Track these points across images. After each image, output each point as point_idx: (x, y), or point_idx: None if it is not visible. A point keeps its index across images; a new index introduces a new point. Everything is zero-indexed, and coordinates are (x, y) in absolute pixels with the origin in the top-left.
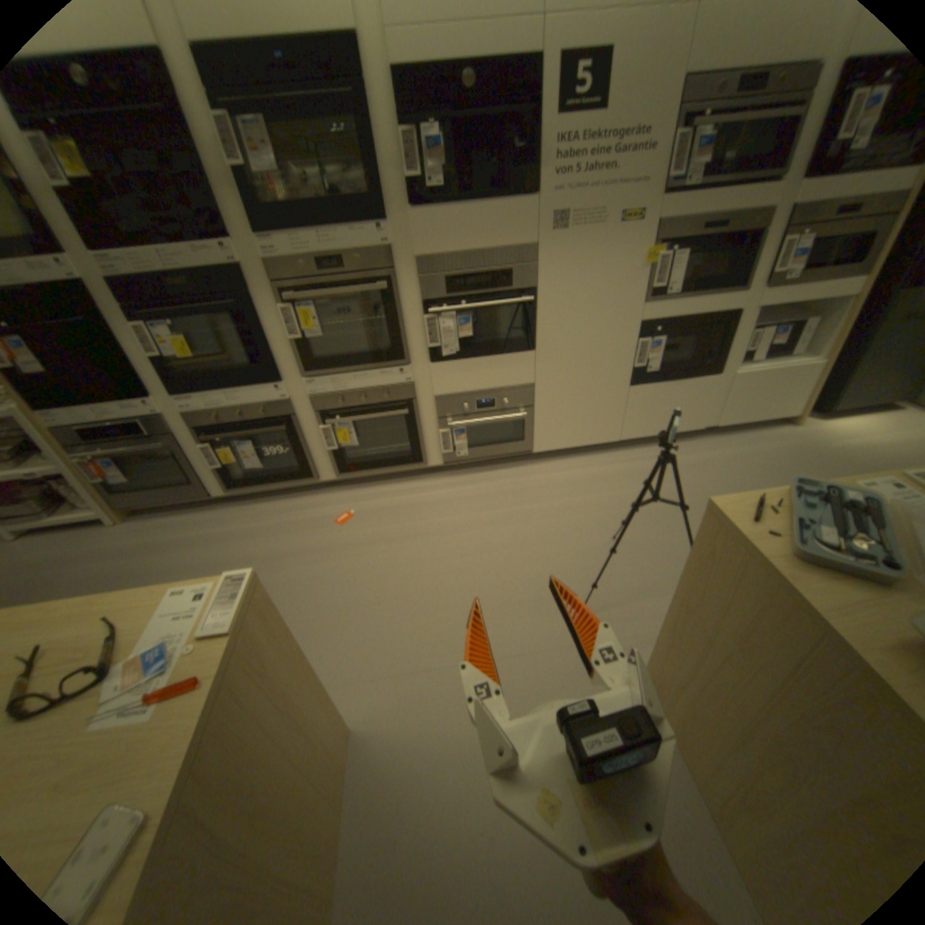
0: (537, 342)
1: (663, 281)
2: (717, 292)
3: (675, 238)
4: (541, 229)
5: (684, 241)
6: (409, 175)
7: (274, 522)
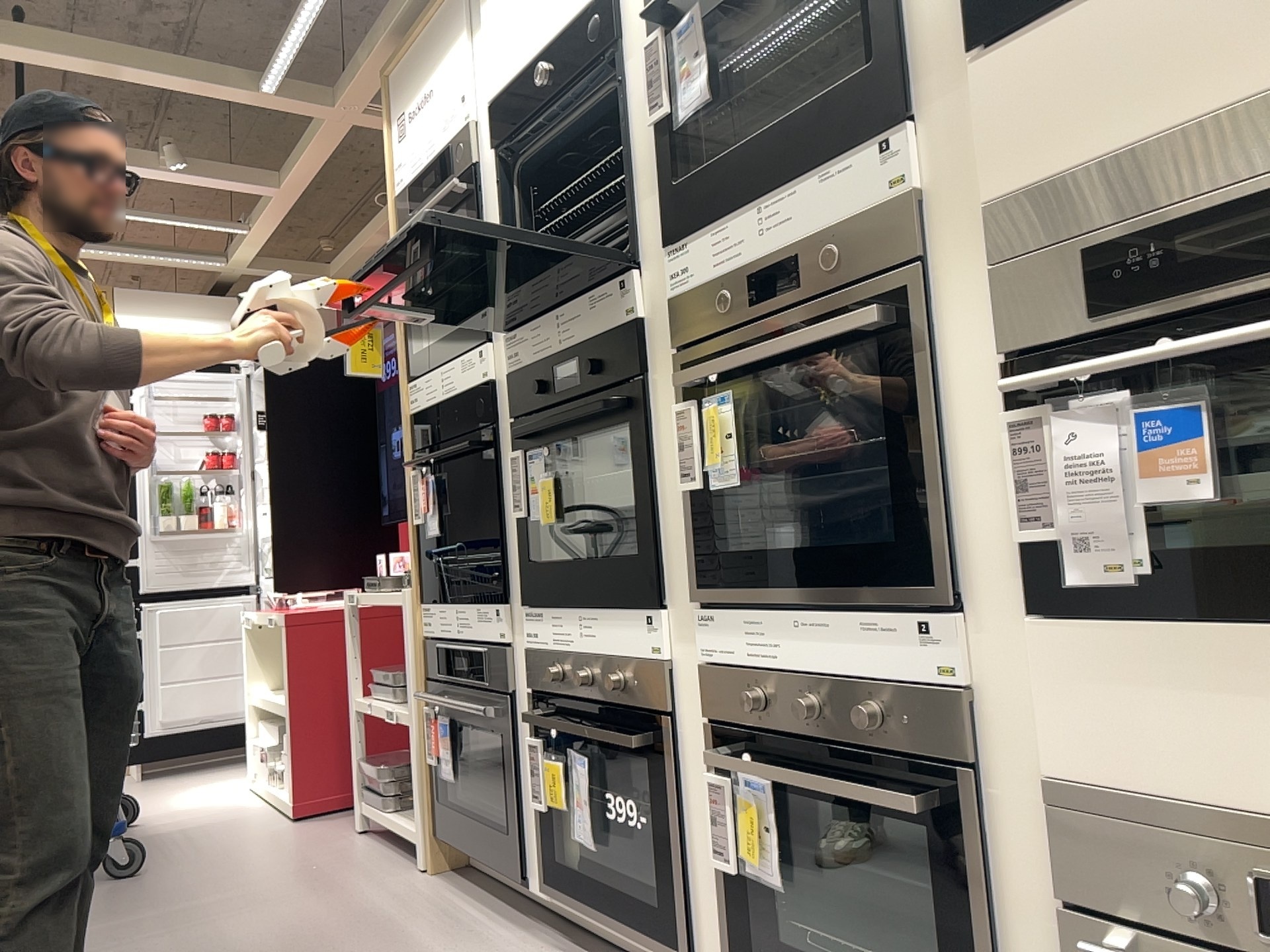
0: None
1: None
2: None
3: None
4: None
5: None
6: None
7: None
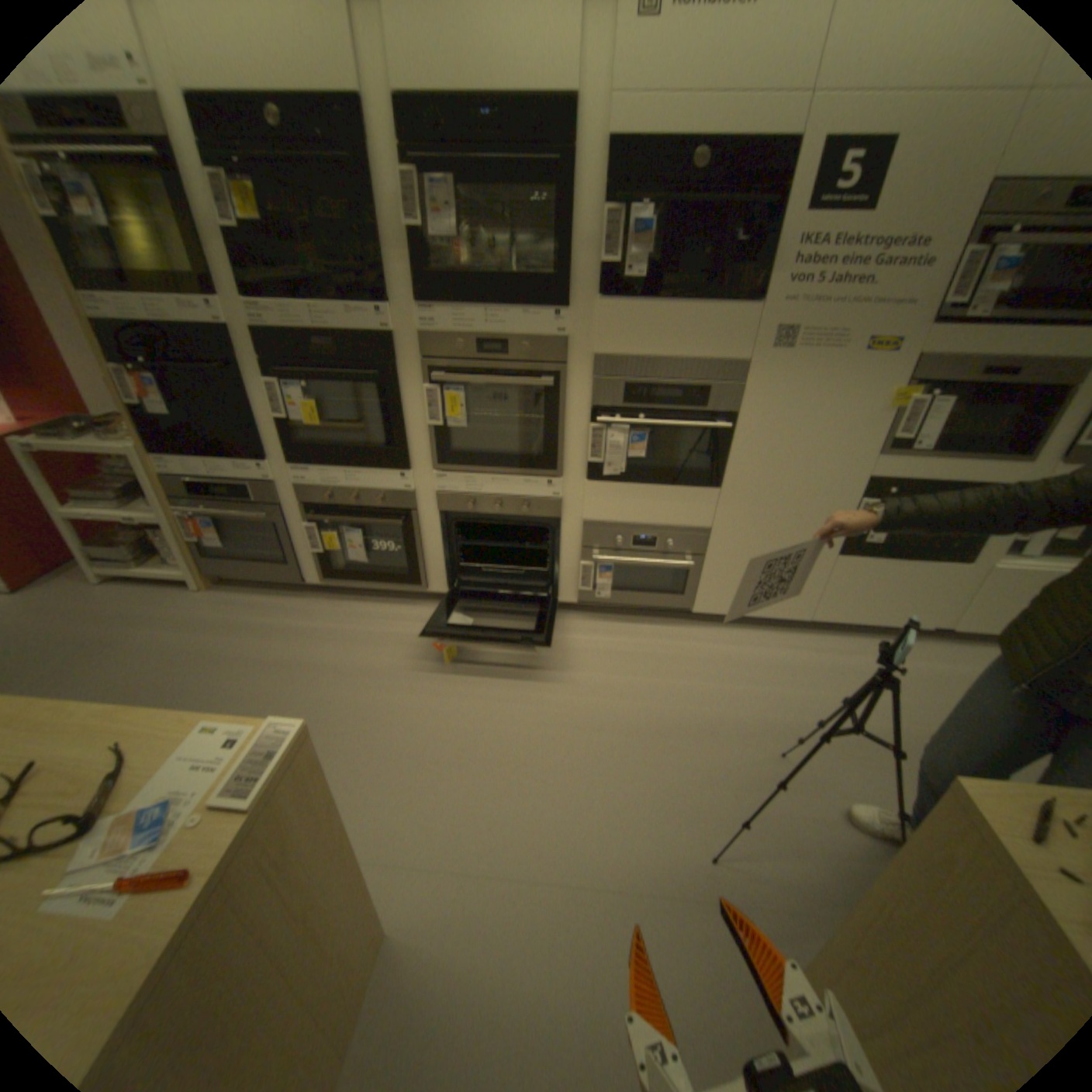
0: (726, 478)
1: (913, 430)
2: (988, 456)
3: (940, 379)
4: (759, 343)
5: (952, 384)
6: (607, 260)
7: (366, 628)
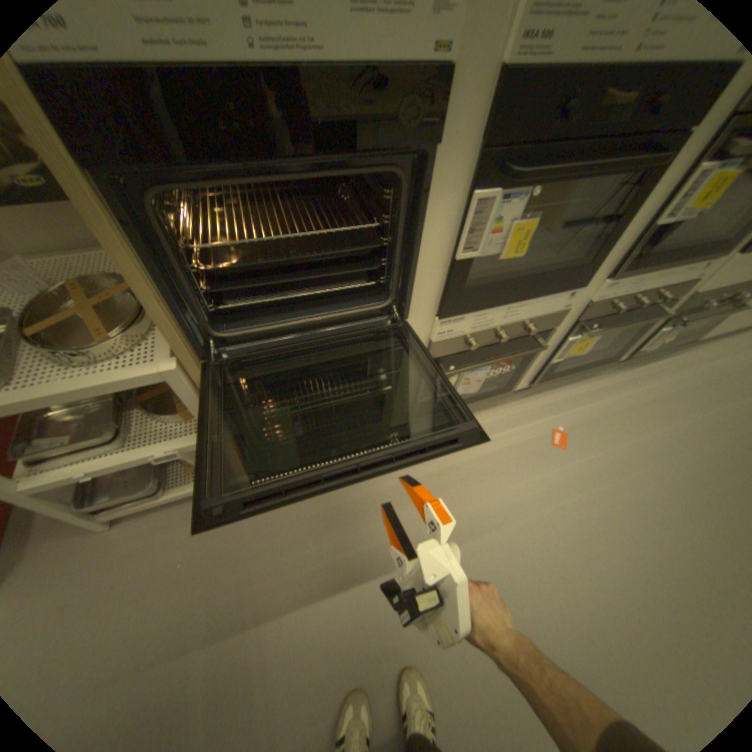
0: None
1: None
2: None
3: None
4: None
5: None
6: None
7: (477, 449)
